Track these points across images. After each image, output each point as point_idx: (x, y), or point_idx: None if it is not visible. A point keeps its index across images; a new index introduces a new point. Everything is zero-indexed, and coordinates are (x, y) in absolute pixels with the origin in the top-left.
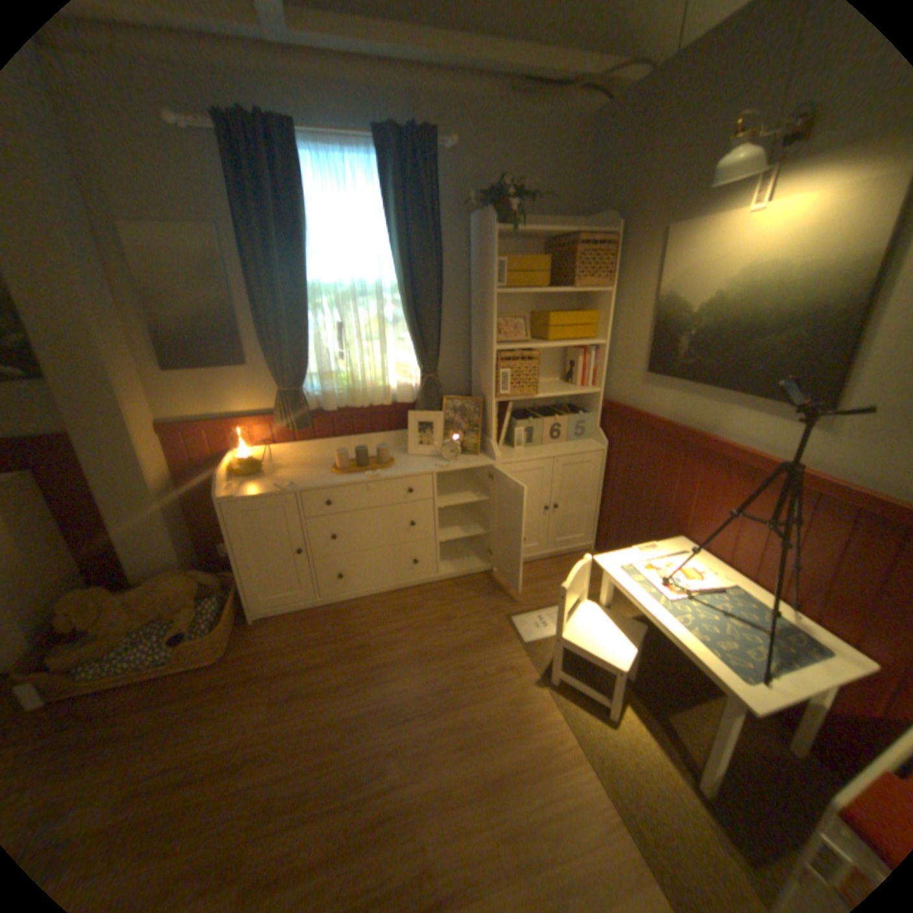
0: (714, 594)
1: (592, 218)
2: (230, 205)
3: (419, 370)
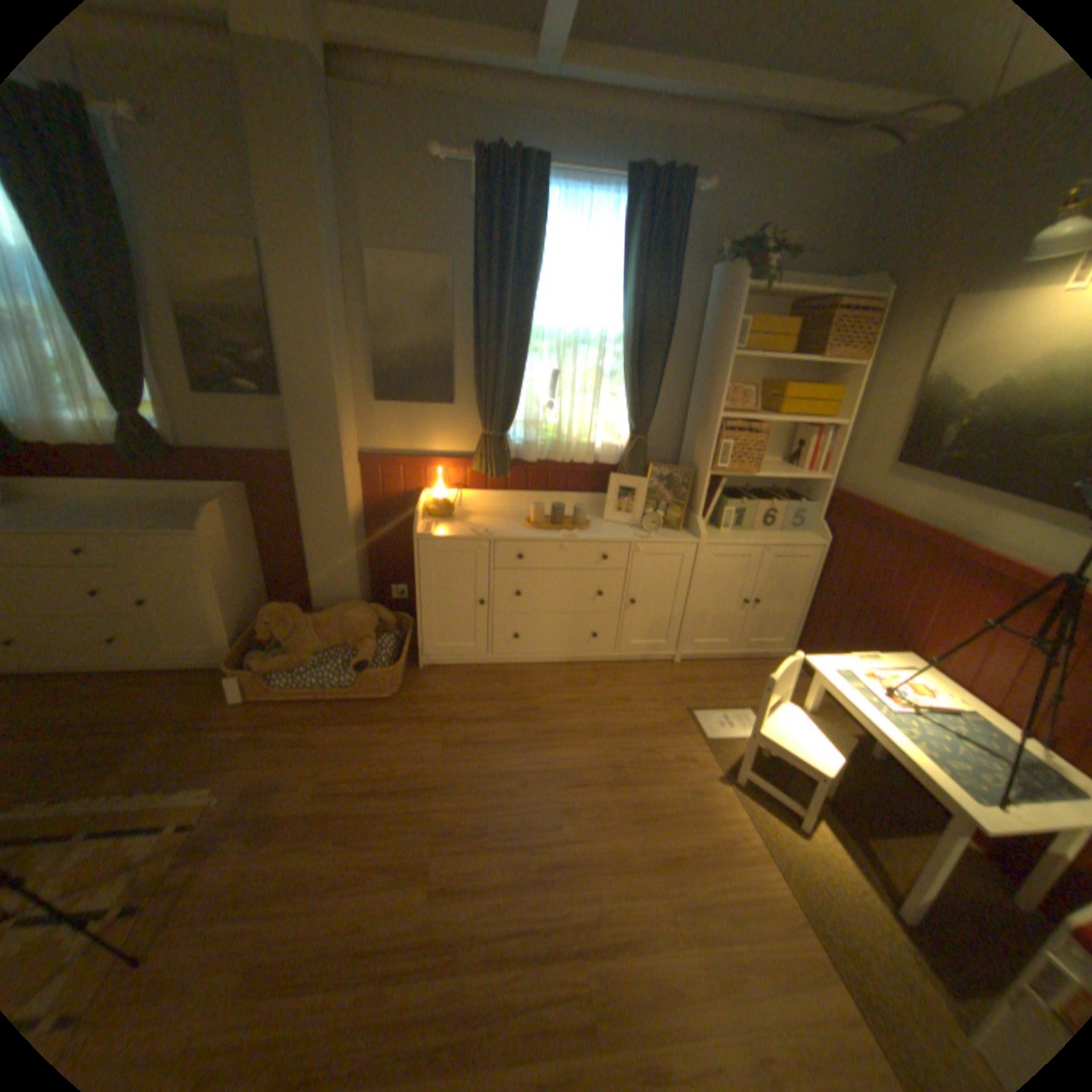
0: (946, 715)
1: (855, 279)
2: (473, 240)
3: (628, 430)
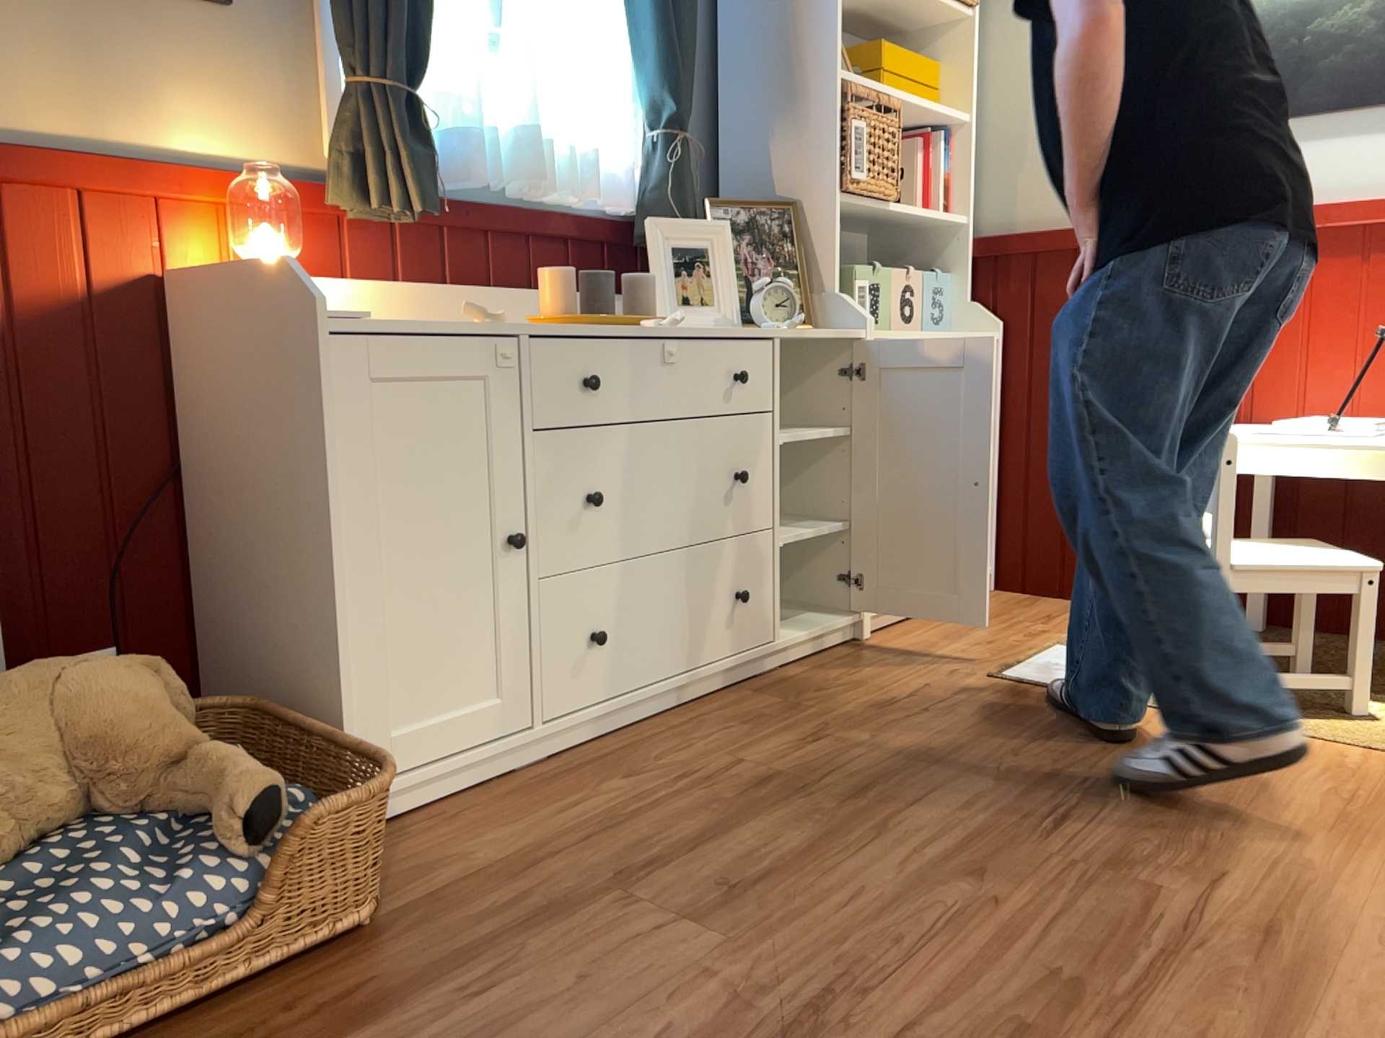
0: None
1: None
2: None
3: (650, 126)
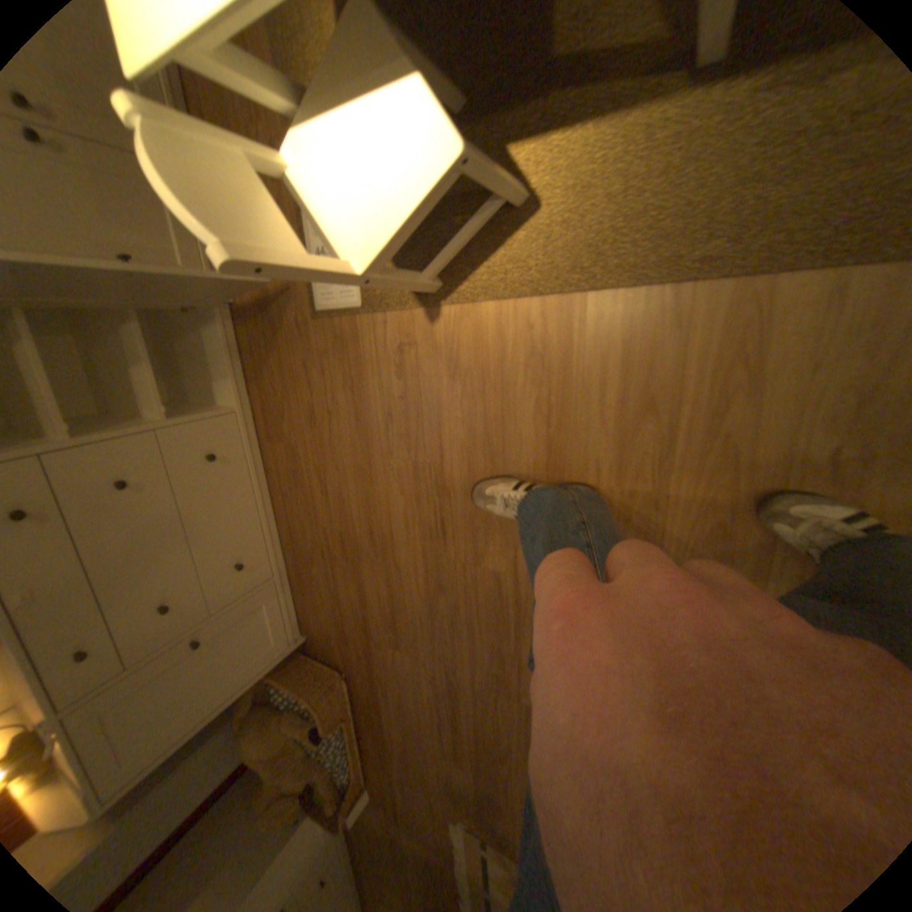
0: None
1: None
2: None
3: None
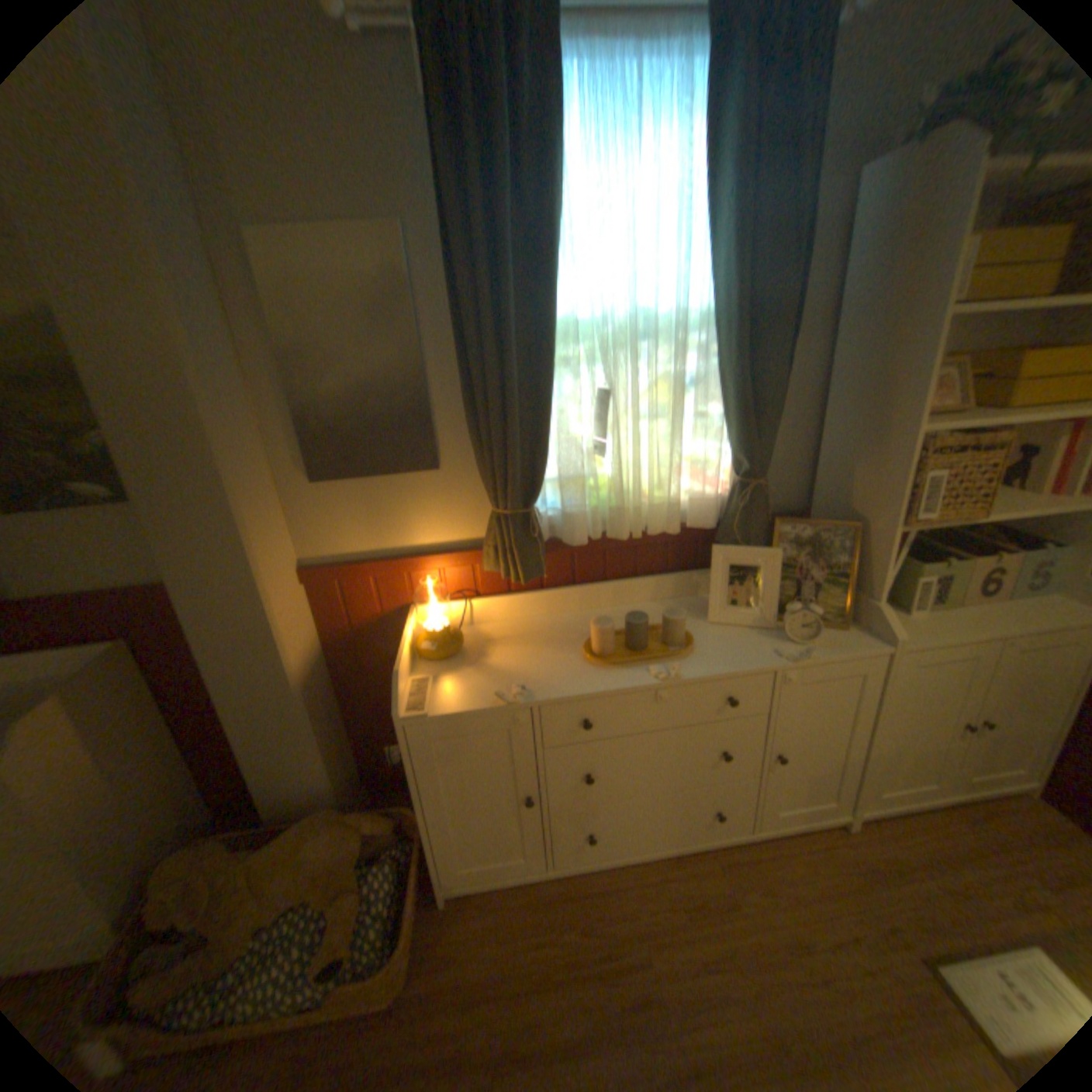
0: None
1: None
2: (433, 170)
3: (735, 468)
